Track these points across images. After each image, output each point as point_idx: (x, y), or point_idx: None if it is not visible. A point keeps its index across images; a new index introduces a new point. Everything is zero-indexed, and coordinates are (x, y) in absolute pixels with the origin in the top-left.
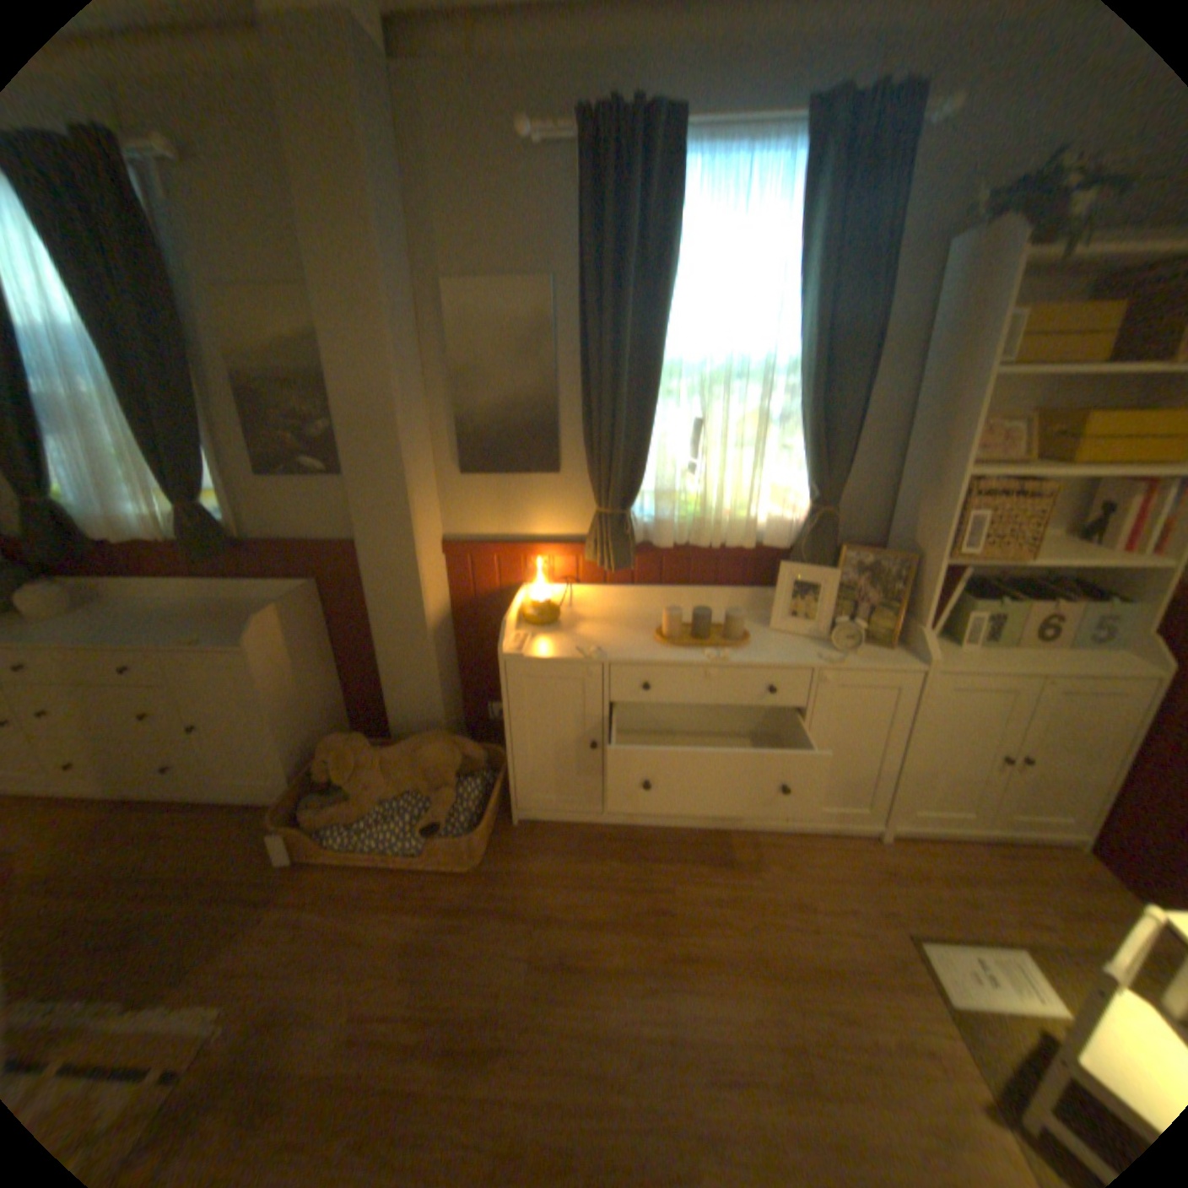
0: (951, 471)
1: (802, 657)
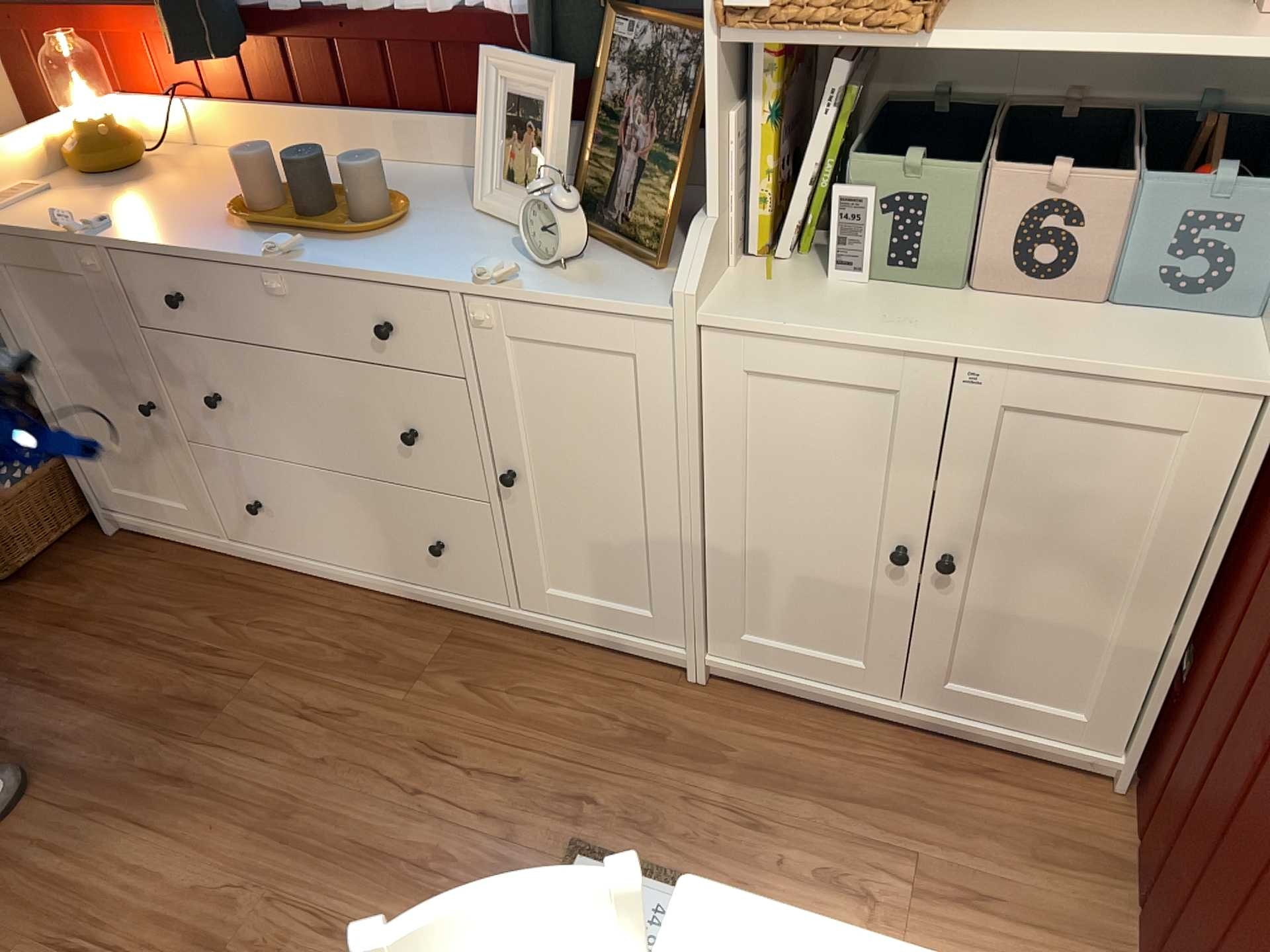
0: None
1: (452, 273)
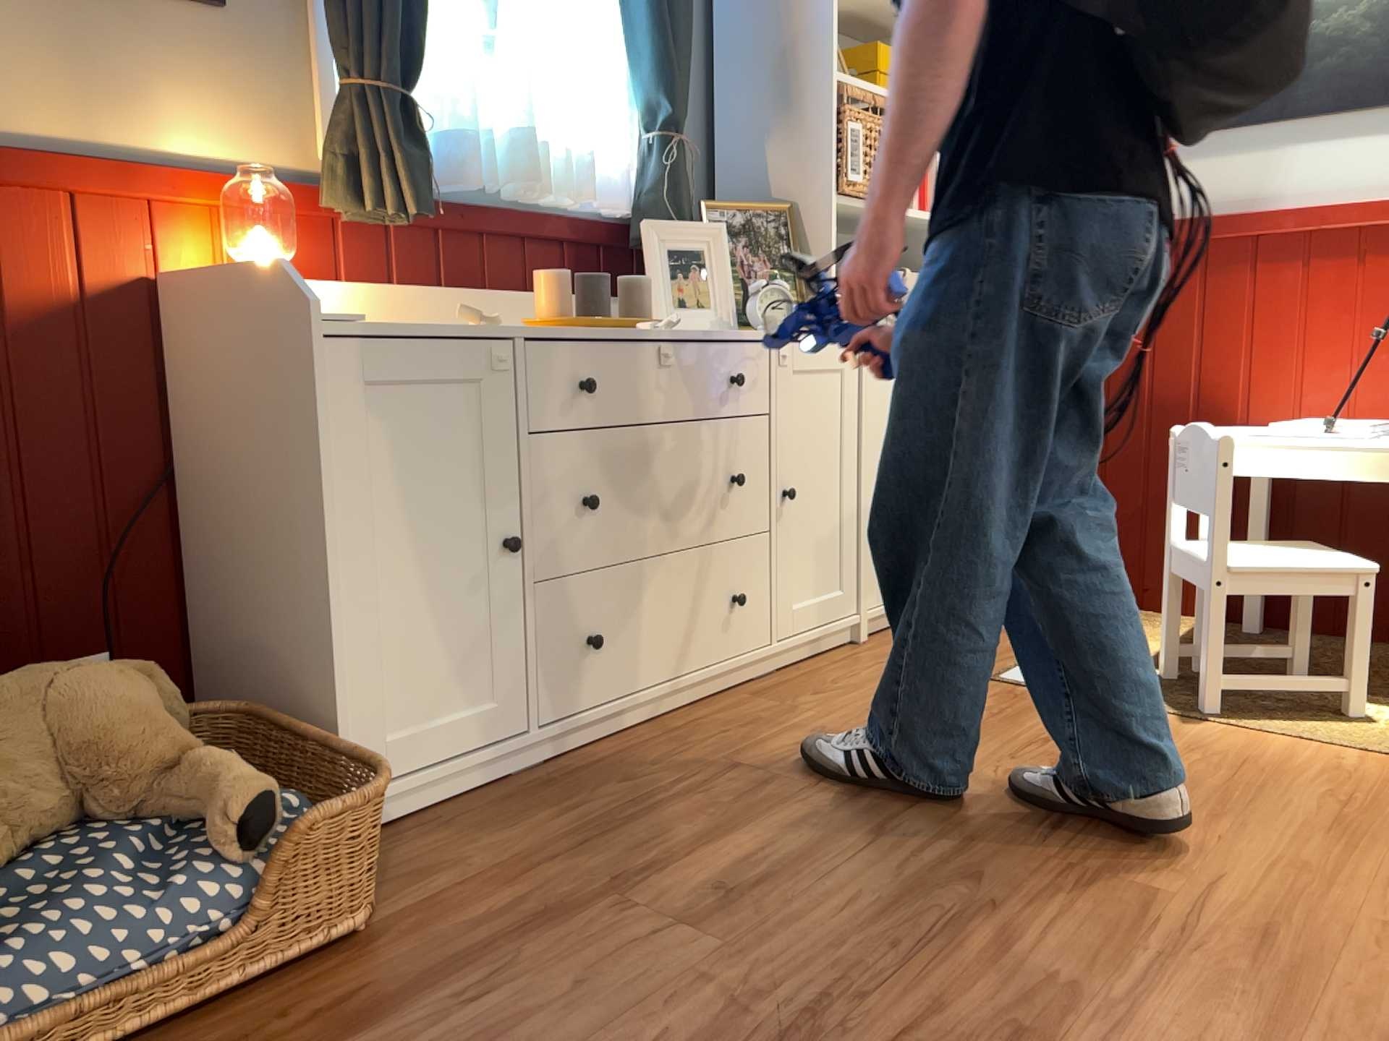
0: (808, 82)
1: (748, 331)
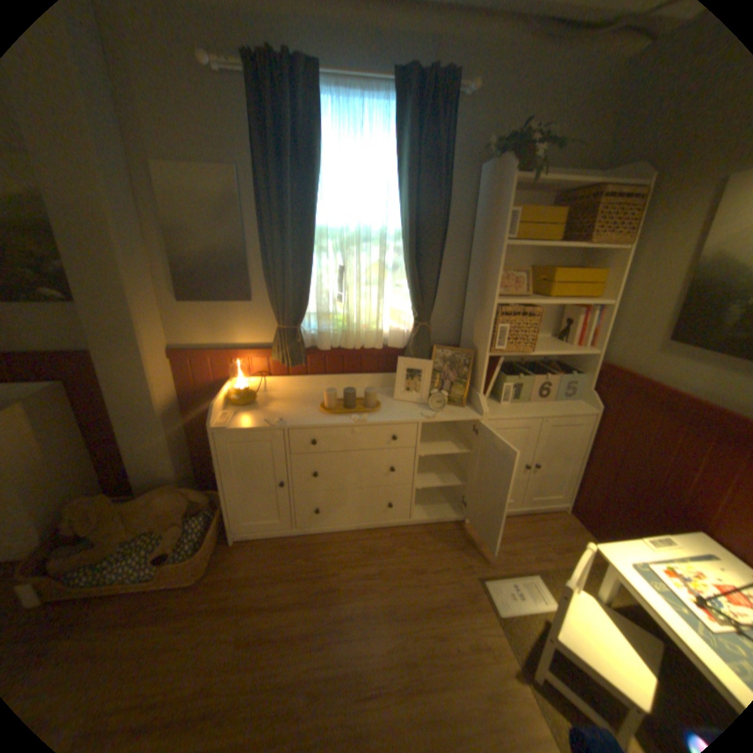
0: (488, 301)
1: (411, 416)
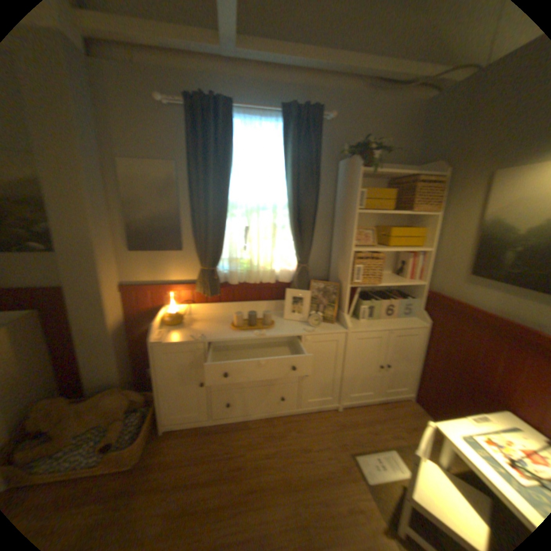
0: (348, 249)
1: (298, 331)
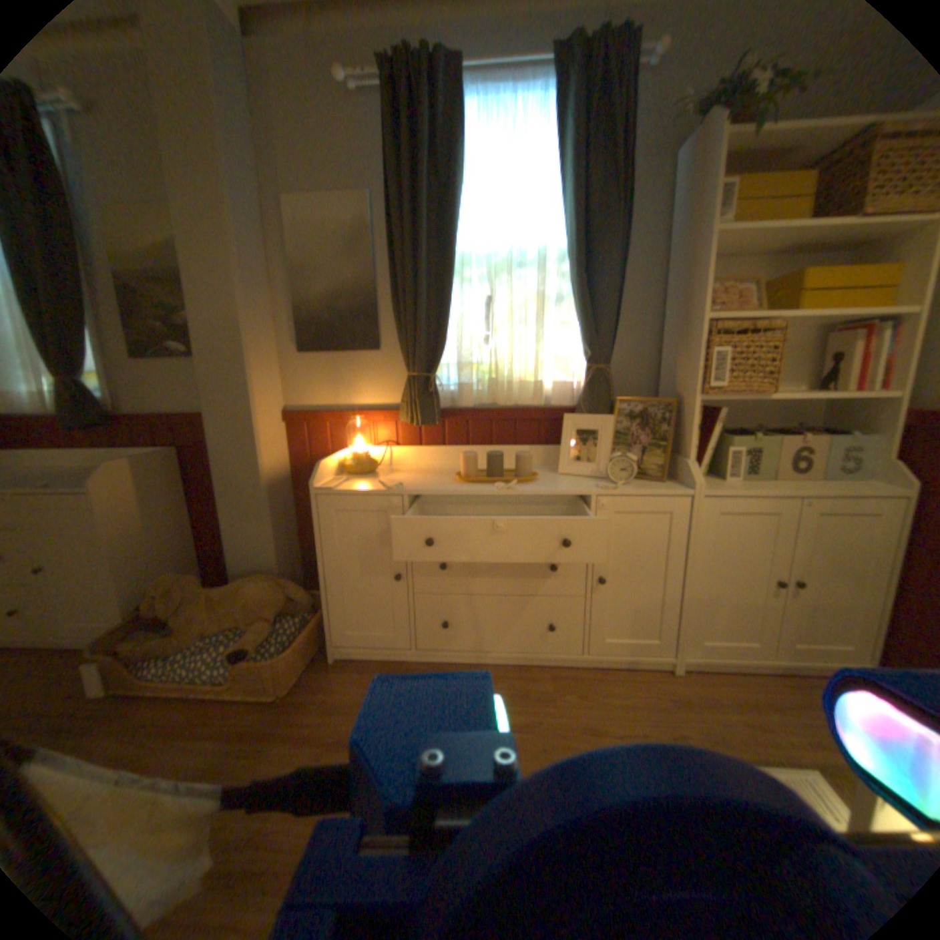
0: (695, 321)
1: (582, 488)
